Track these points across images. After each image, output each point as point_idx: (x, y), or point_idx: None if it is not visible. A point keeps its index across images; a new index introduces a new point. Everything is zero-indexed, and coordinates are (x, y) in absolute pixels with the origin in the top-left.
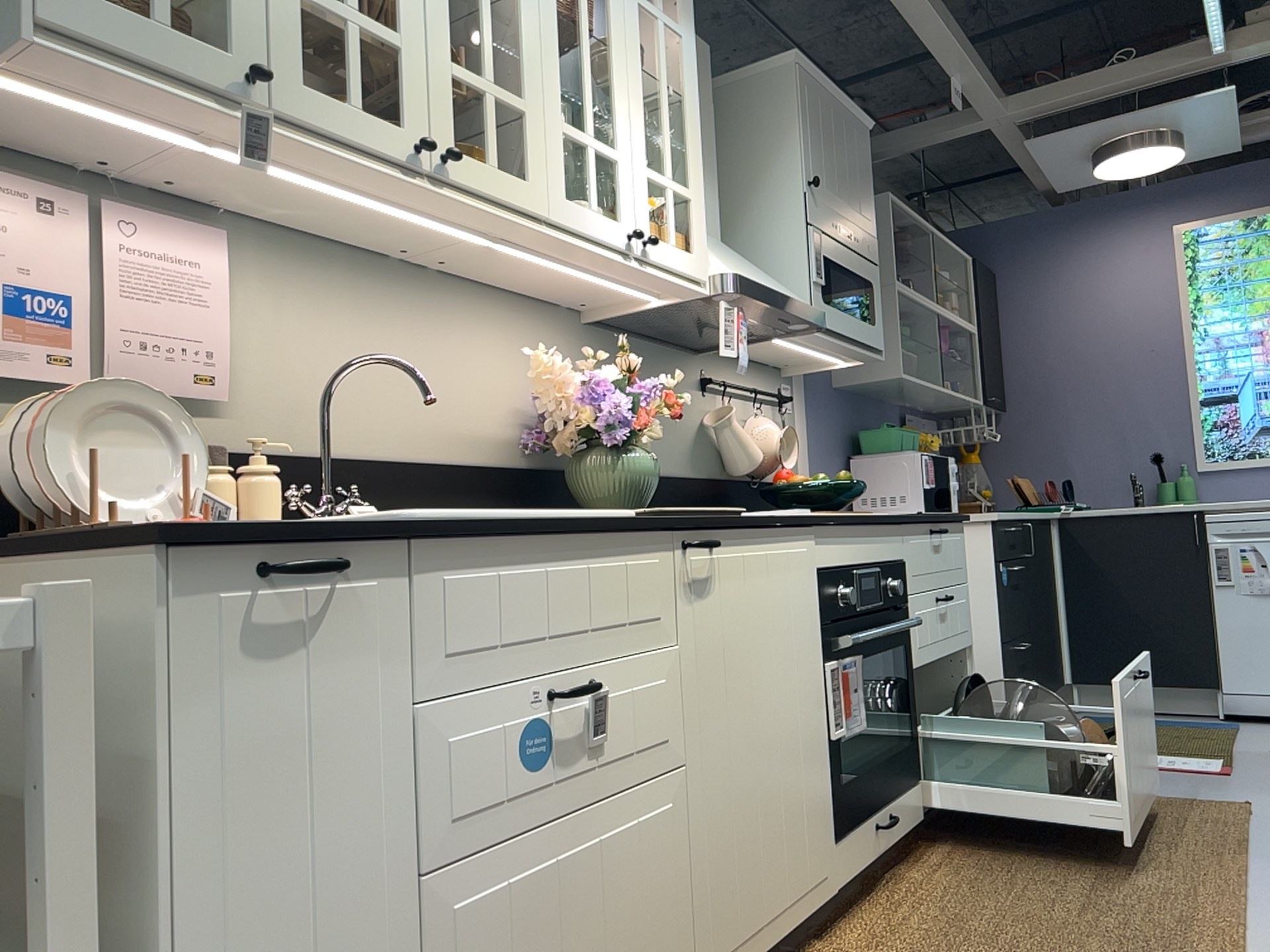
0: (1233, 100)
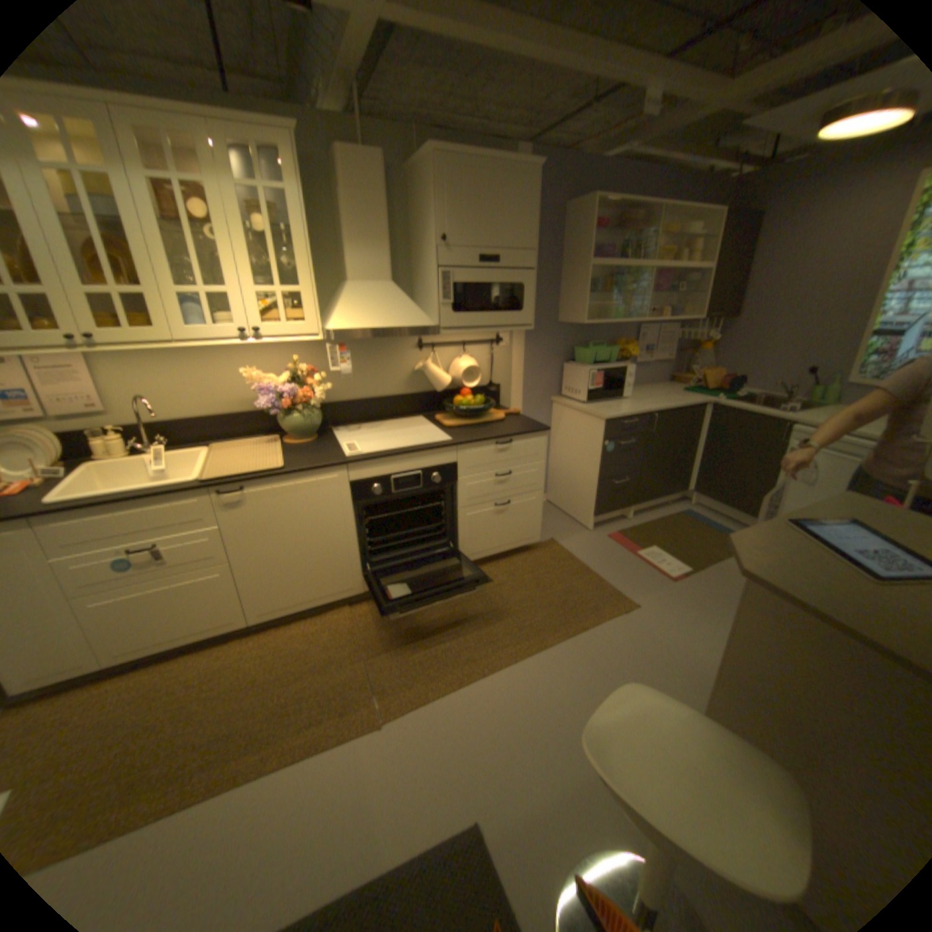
0: None
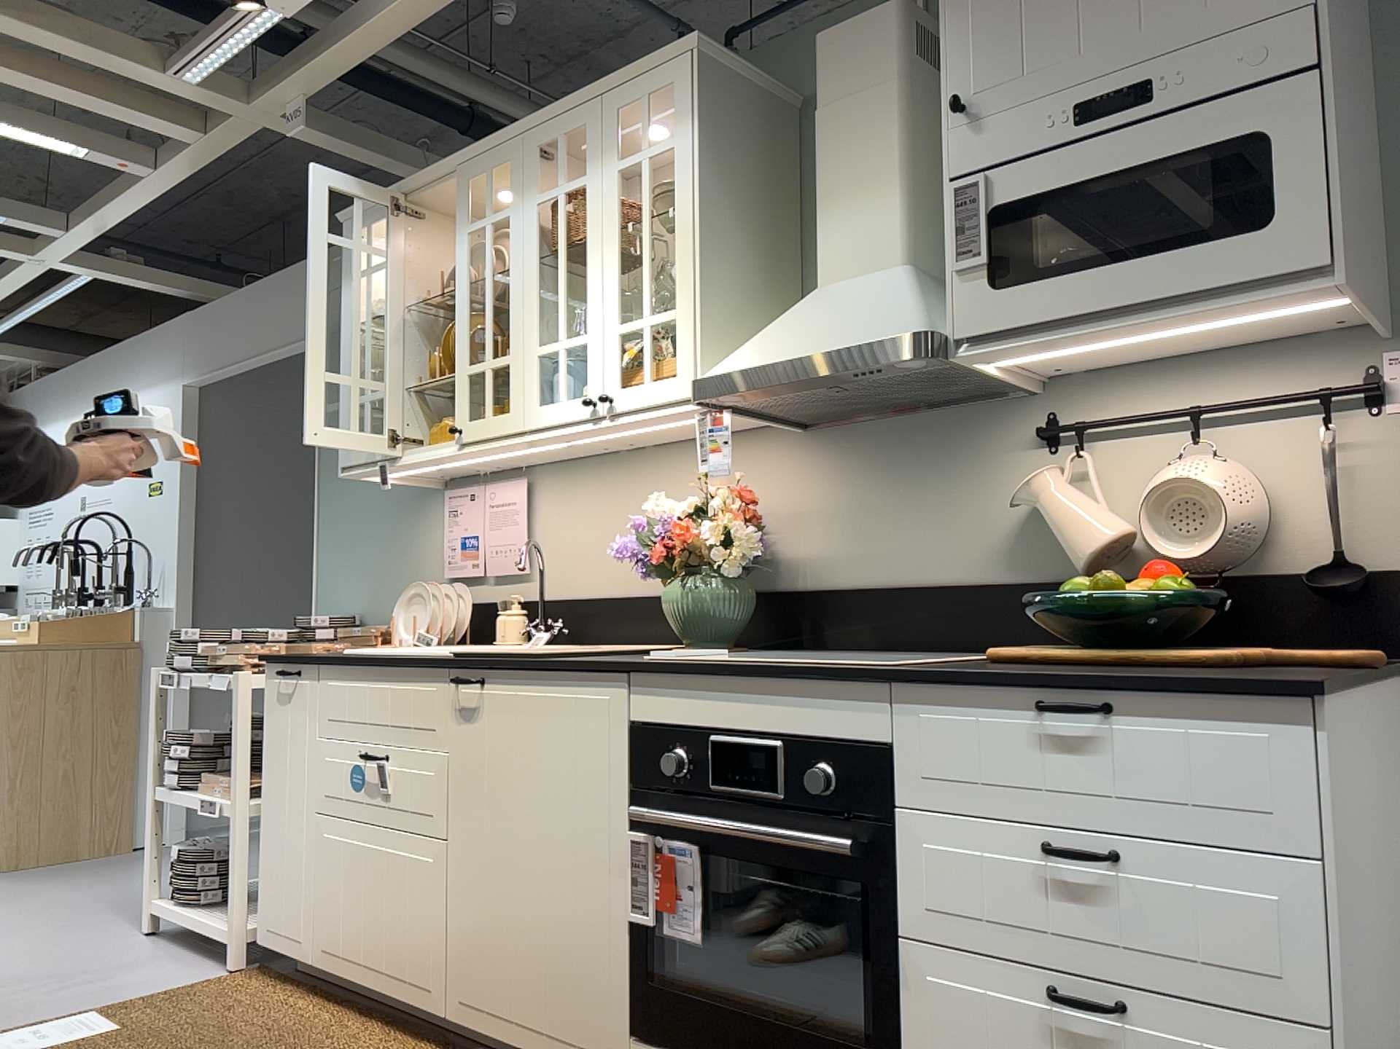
0: None
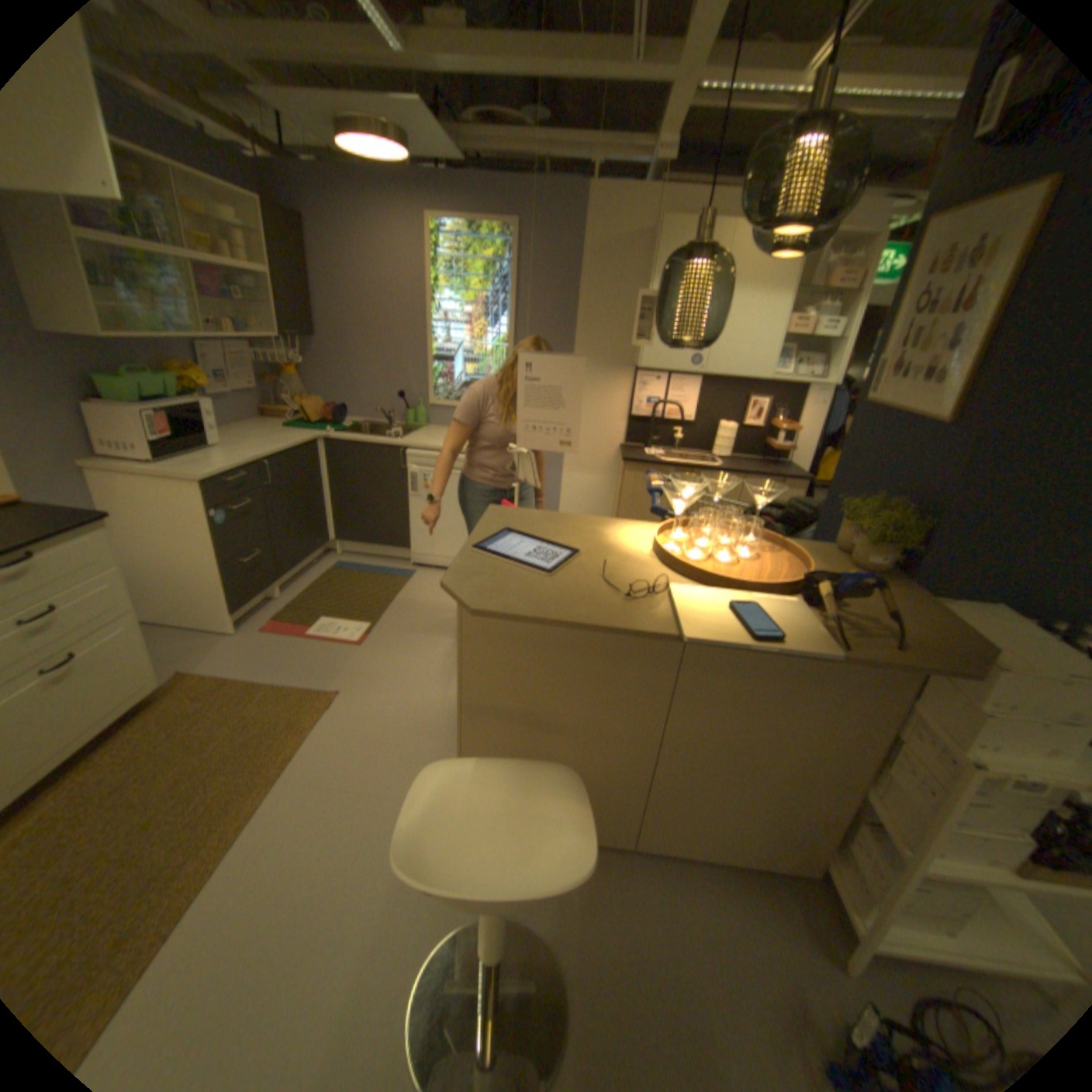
0: (426, 112)
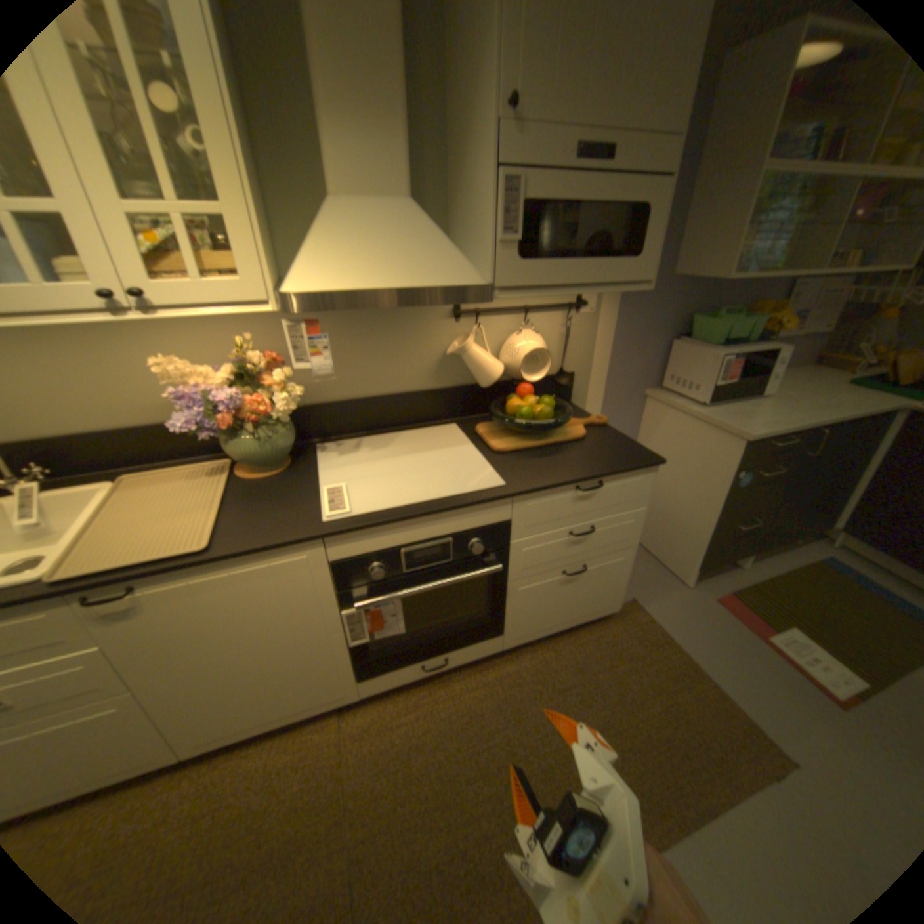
0: None
